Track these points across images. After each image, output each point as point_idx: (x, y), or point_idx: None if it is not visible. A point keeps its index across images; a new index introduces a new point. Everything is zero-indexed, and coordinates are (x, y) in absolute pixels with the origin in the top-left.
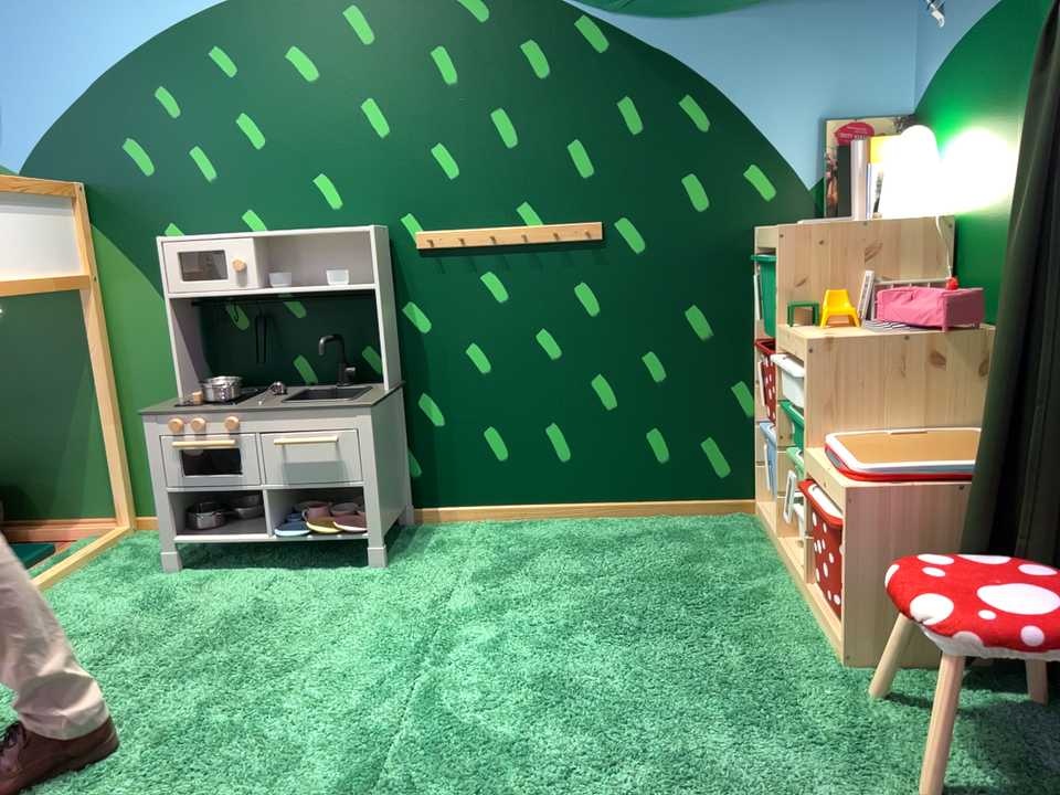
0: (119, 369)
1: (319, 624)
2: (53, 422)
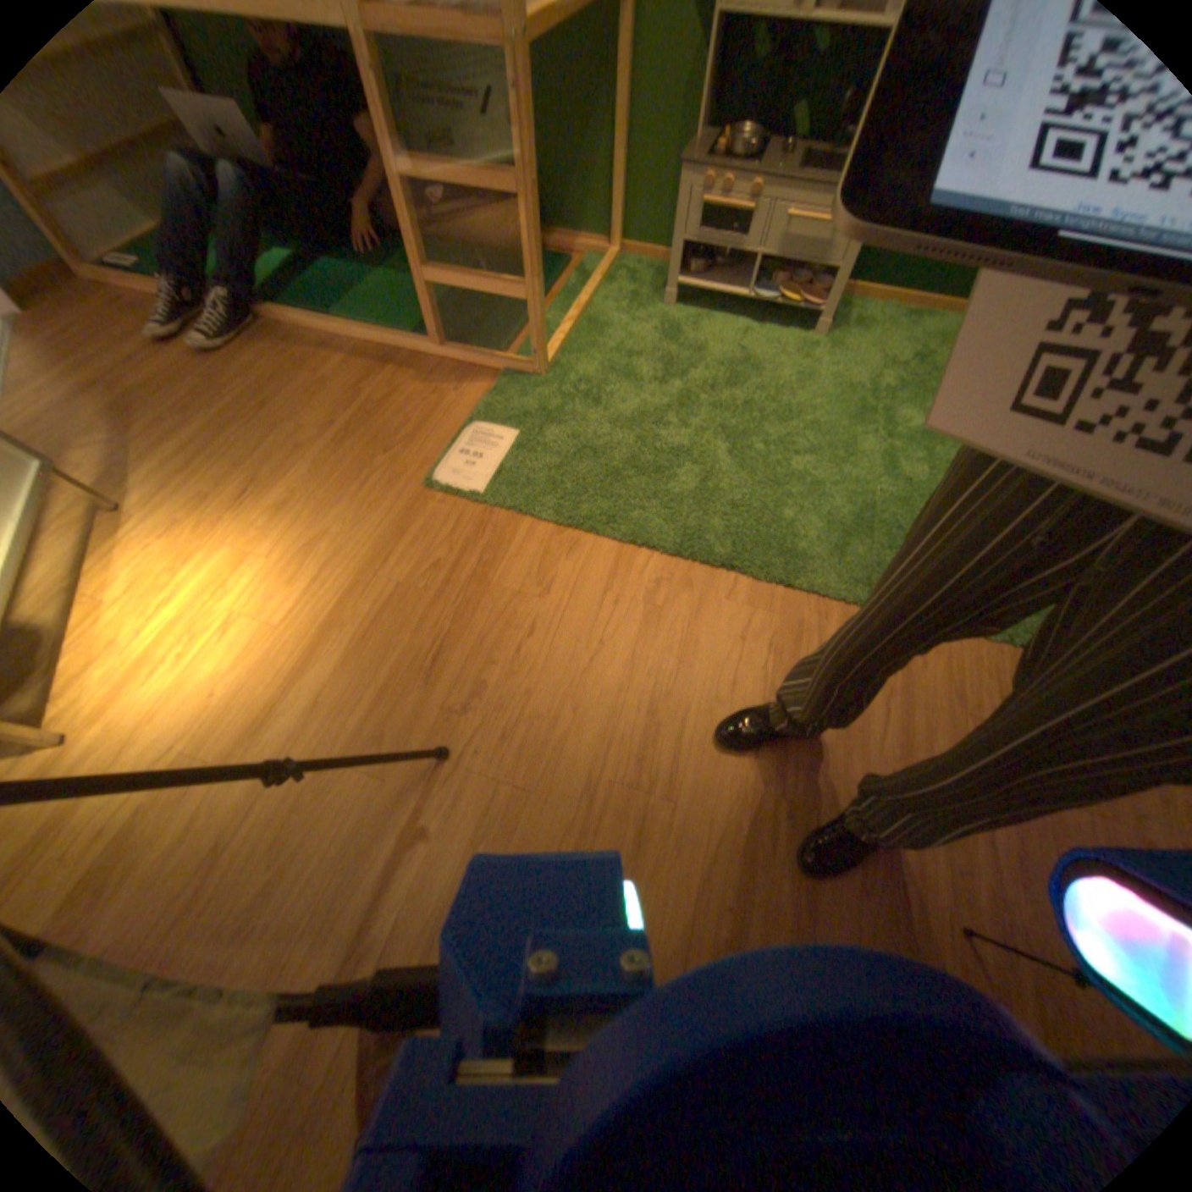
0: (633, 85)
1: (791, 378)
2: (567, 134)
